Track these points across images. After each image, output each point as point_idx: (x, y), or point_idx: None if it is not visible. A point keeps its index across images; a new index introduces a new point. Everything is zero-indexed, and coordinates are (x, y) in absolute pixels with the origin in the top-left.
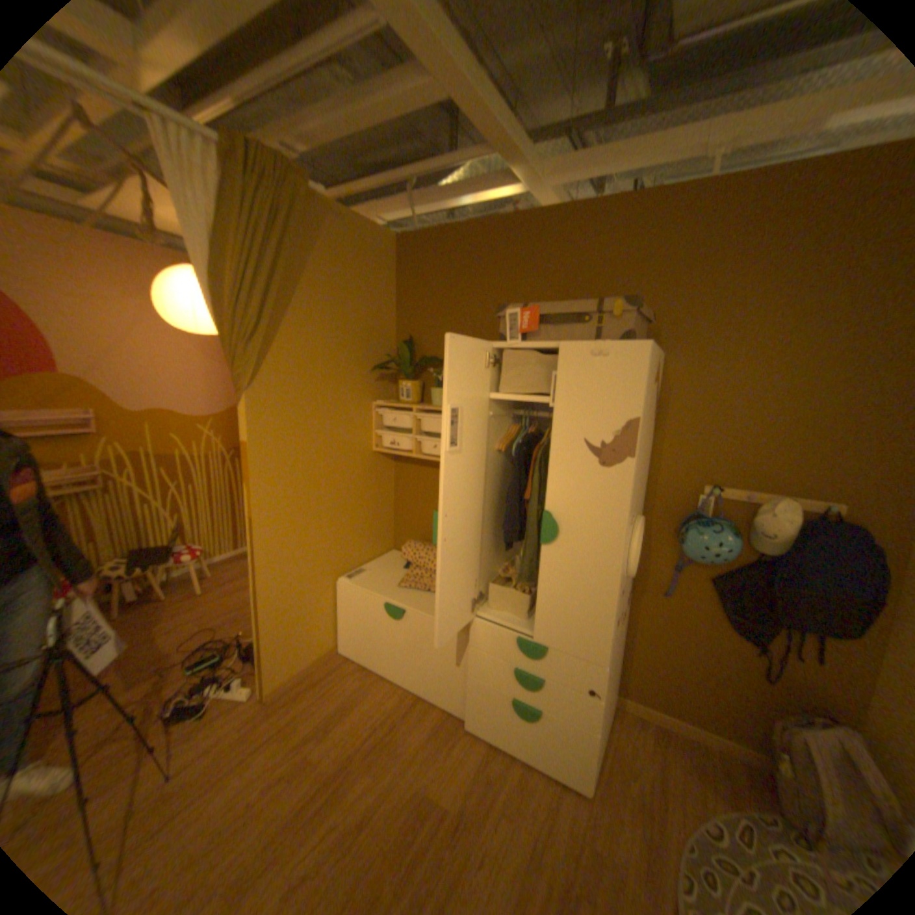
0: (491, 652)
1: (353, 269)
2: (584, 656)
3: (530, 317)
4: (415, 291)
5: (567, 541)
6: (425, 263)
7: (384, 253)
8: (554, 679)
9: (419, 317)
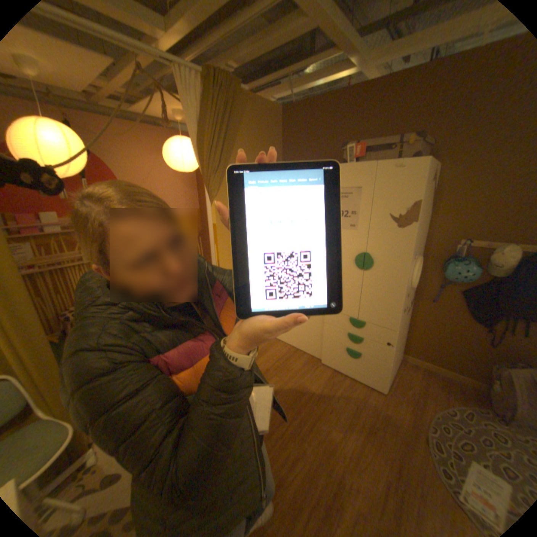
0: (335, 326)
1: (260, 129)
2: (384, 326)
3: (359, 148)
4: (292, 138)
5: (378, 268)
6: (298, 121)
7: (275, 118)
8: (368, 338)
9: (294, 153)
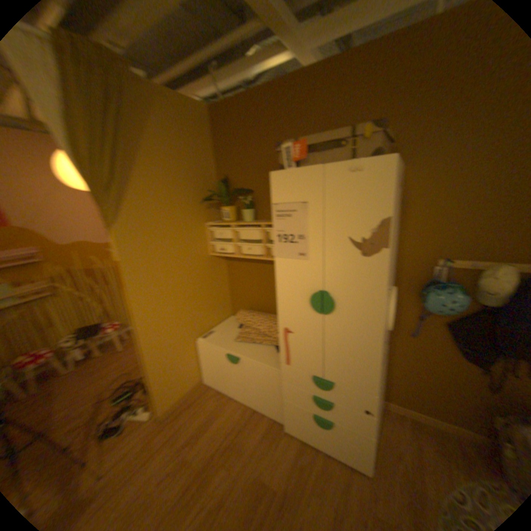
0: (295, 385)
1: (177, 132)
2: (359, 388)
3: (302, 150)
4: (223, 143)
5: (341, 311)
6: (227, 122)
7: (199, 118)
8: (339, 402)
9: (228, 161)
